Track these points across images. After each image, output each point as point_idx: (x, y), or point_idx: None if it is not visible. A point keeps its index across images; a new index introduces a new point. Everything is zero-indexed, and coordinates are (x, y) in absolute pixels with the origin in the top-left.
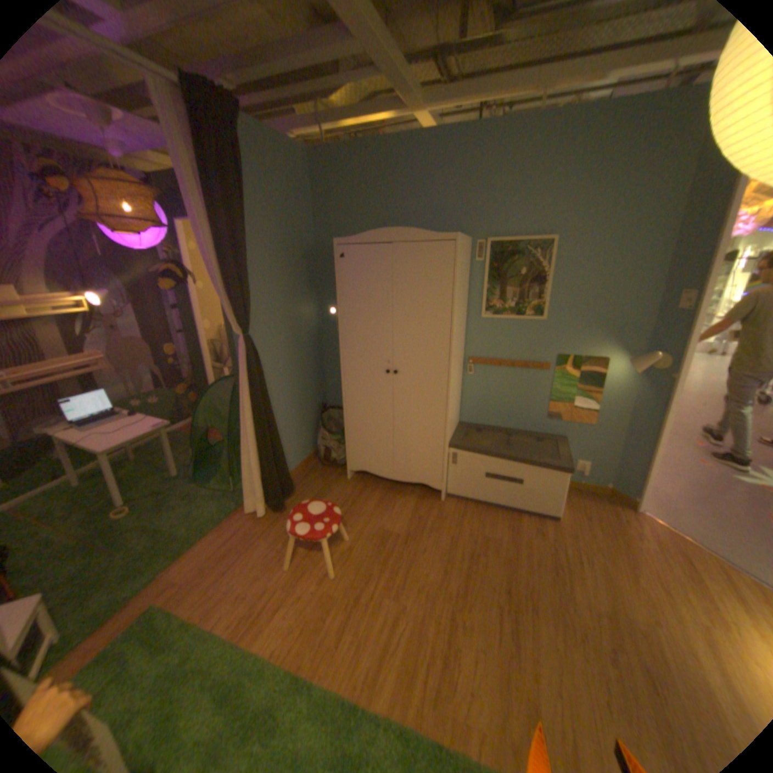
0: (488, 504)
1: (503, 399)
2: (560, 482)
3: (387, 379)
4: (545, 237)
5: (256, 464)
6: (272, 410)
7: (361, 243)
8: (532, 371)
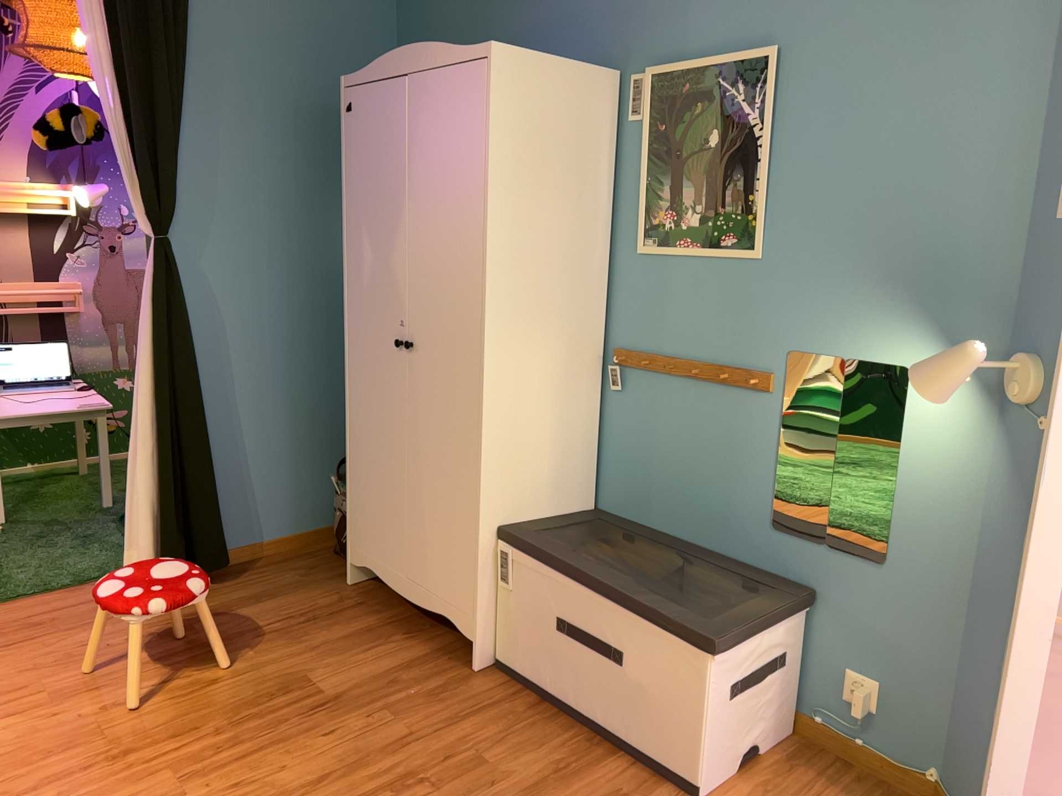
0: (559, 707)
1: (679, 463)
2: (689, 675)
3: (399, 361)
4: (750, 57)
5: (149, 483)
6: (193, 386)
7: (378, 83)
8: (736, 393)
